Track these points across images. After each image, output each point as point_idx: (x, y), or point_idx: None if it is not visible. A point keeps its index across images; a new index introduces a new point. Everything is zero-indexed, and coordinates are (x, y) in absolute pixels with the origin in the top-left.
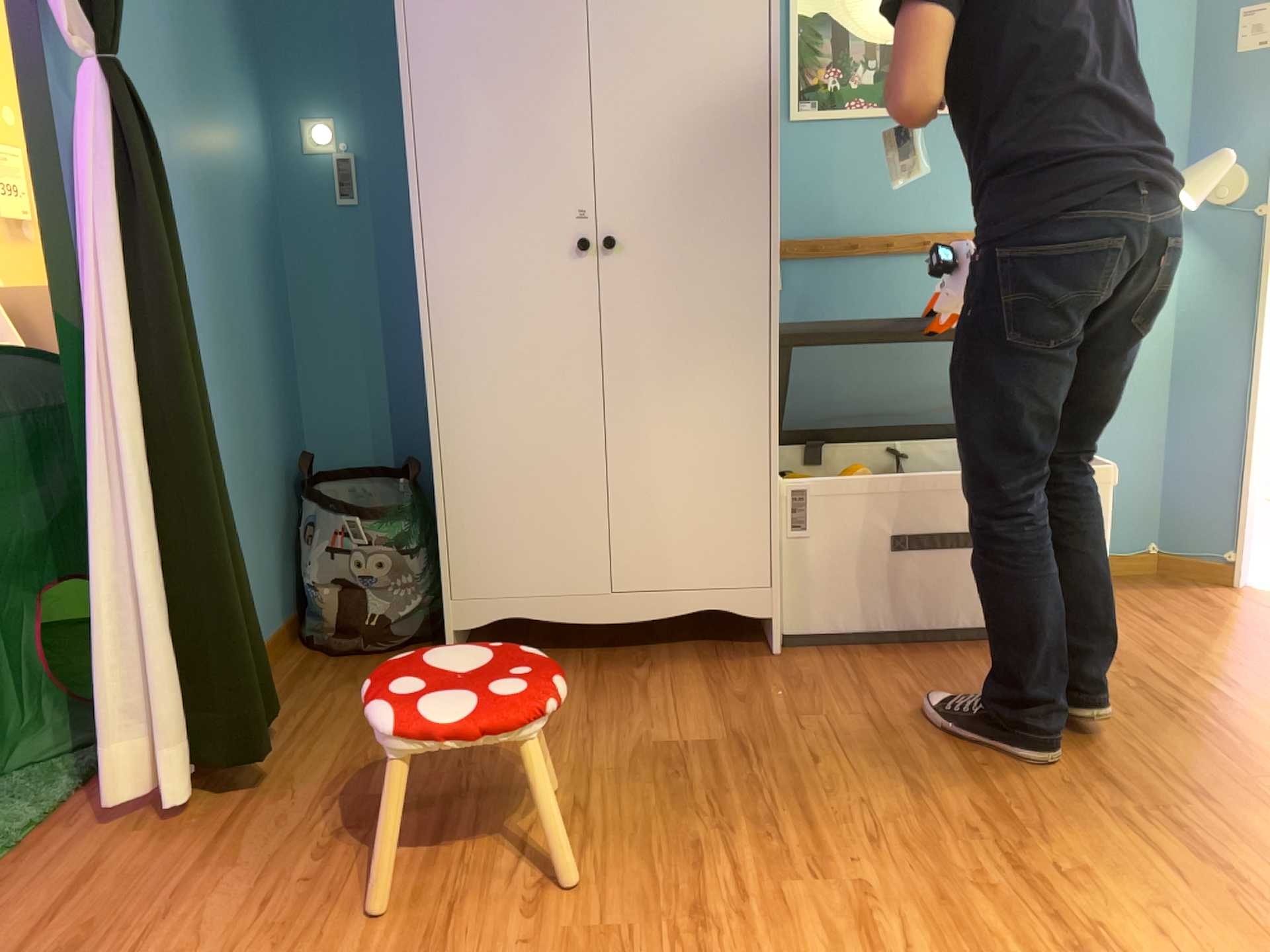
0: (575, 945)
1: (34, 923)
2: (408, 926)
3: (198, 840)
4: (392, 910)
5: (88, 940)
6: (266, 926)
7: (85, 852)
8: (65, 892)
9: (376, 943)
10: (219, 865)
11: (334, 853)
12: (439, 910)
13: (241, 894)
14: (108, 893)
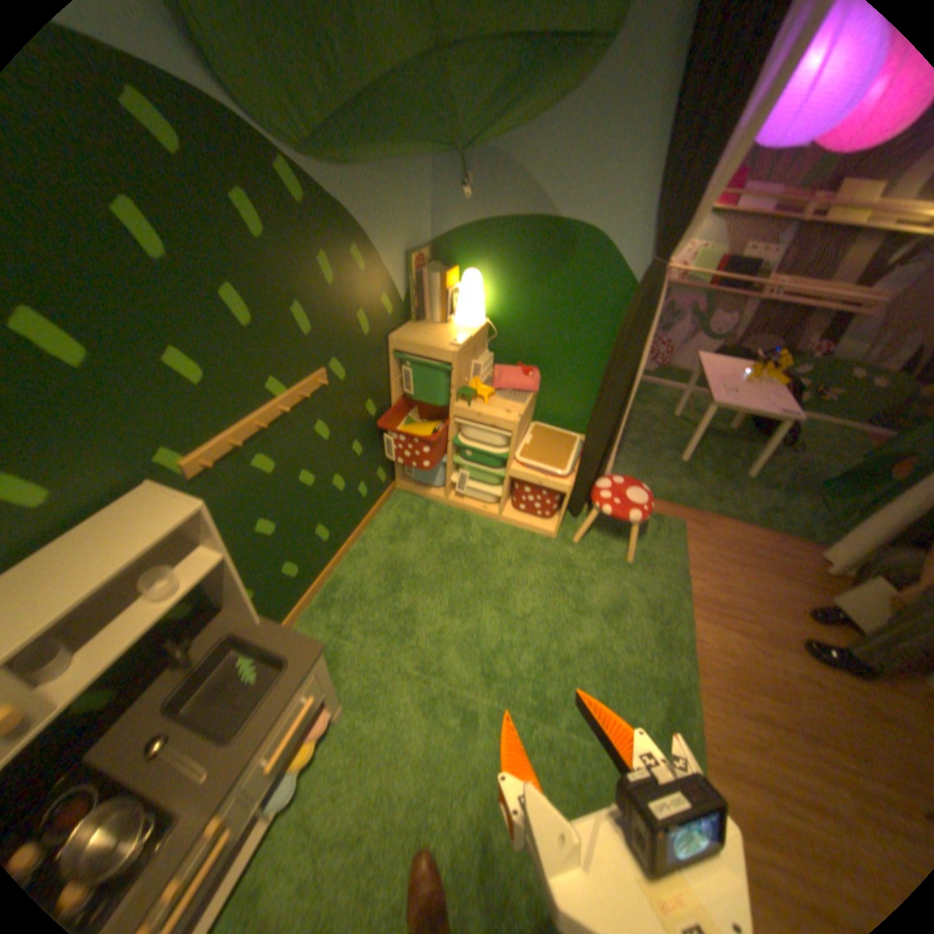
0: (789, 698)
1: (765, 552)
2: (786, 645)
3: (816, 587)
4: (793, 642)
5: (760, 564)
6: (777, 606)
7: (800, 559)
8: (779, 556)
9: (775, 635)
10: (803, 593)
11: (821, 627)
12: (797, 656)
13: (790, 599)
14: (782, 566)
